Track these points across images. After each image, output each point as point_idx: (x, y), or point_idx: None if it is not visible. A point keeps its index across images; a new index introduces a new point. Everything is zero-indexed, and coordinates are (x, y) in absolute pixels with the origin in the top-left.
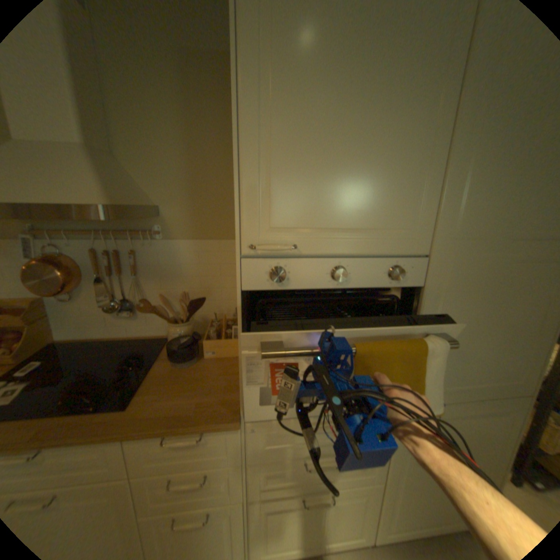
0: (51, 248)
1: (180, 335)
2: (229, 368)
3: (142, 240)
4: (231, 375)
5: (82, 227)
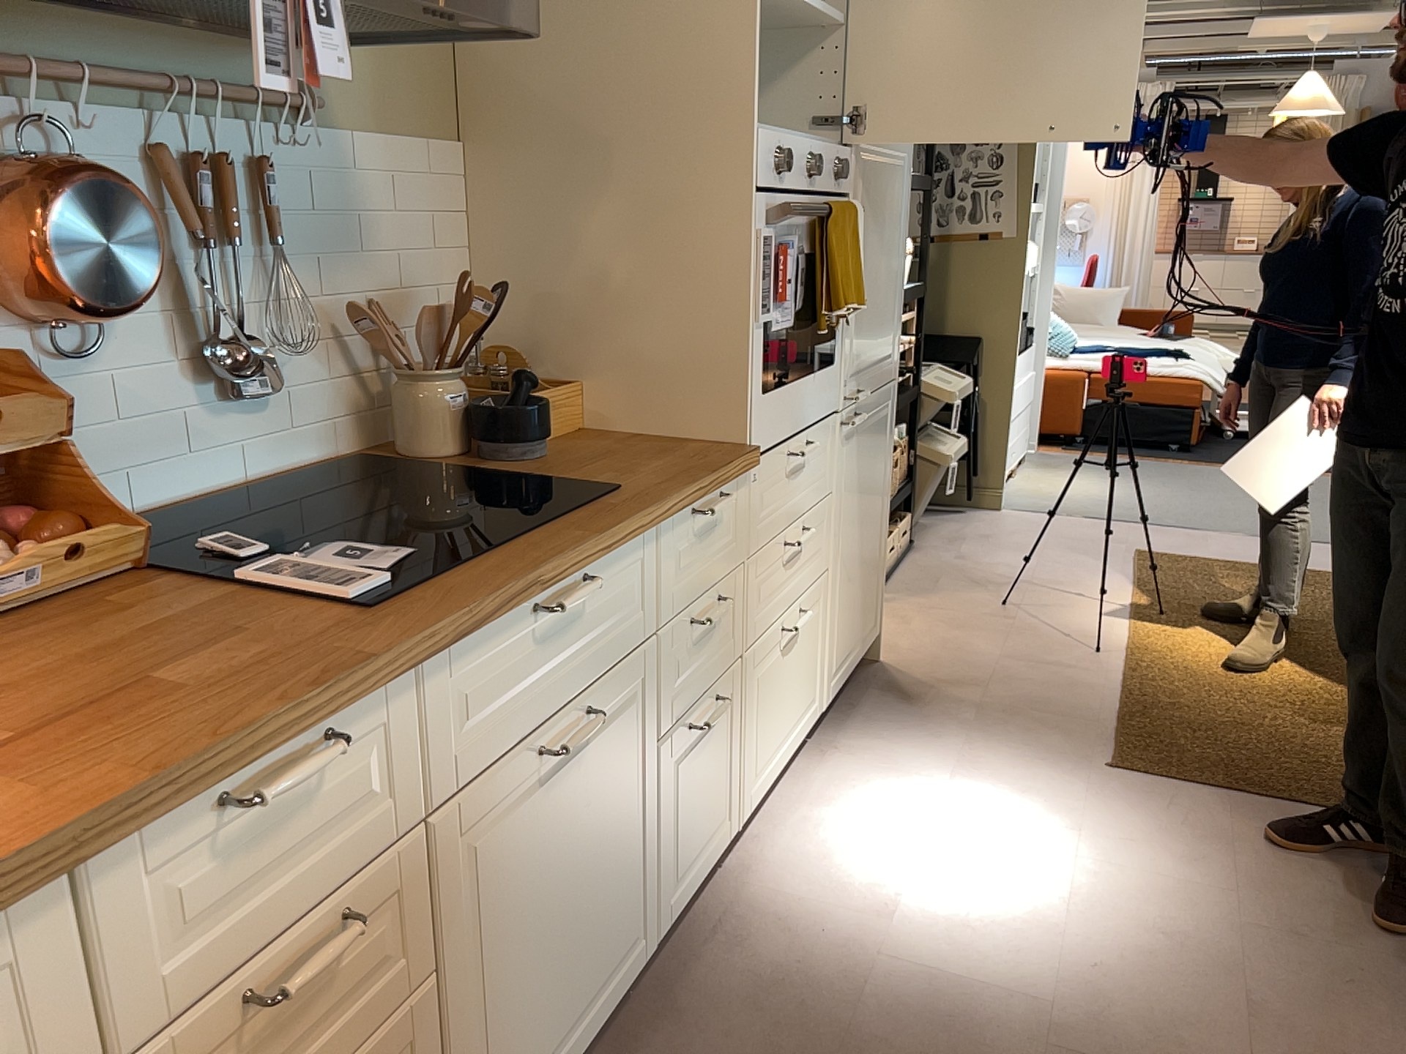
0: (42, 141)
1: (472, 400)
2: (609, 437)
3: (292, 133)
4: (634, 438)
5: (128, 69)
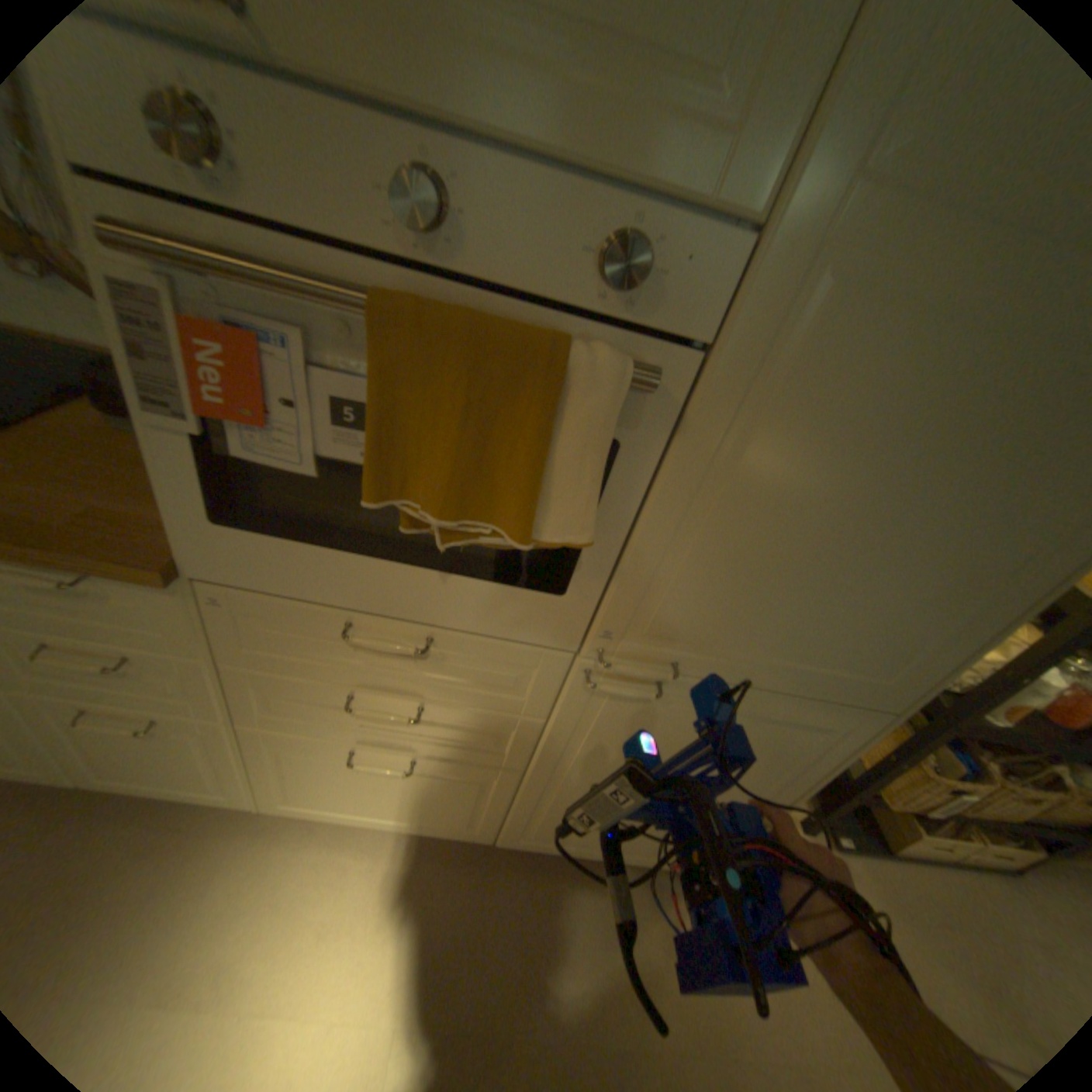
0: None
1: None
2: None
3: None
4: None
5: None
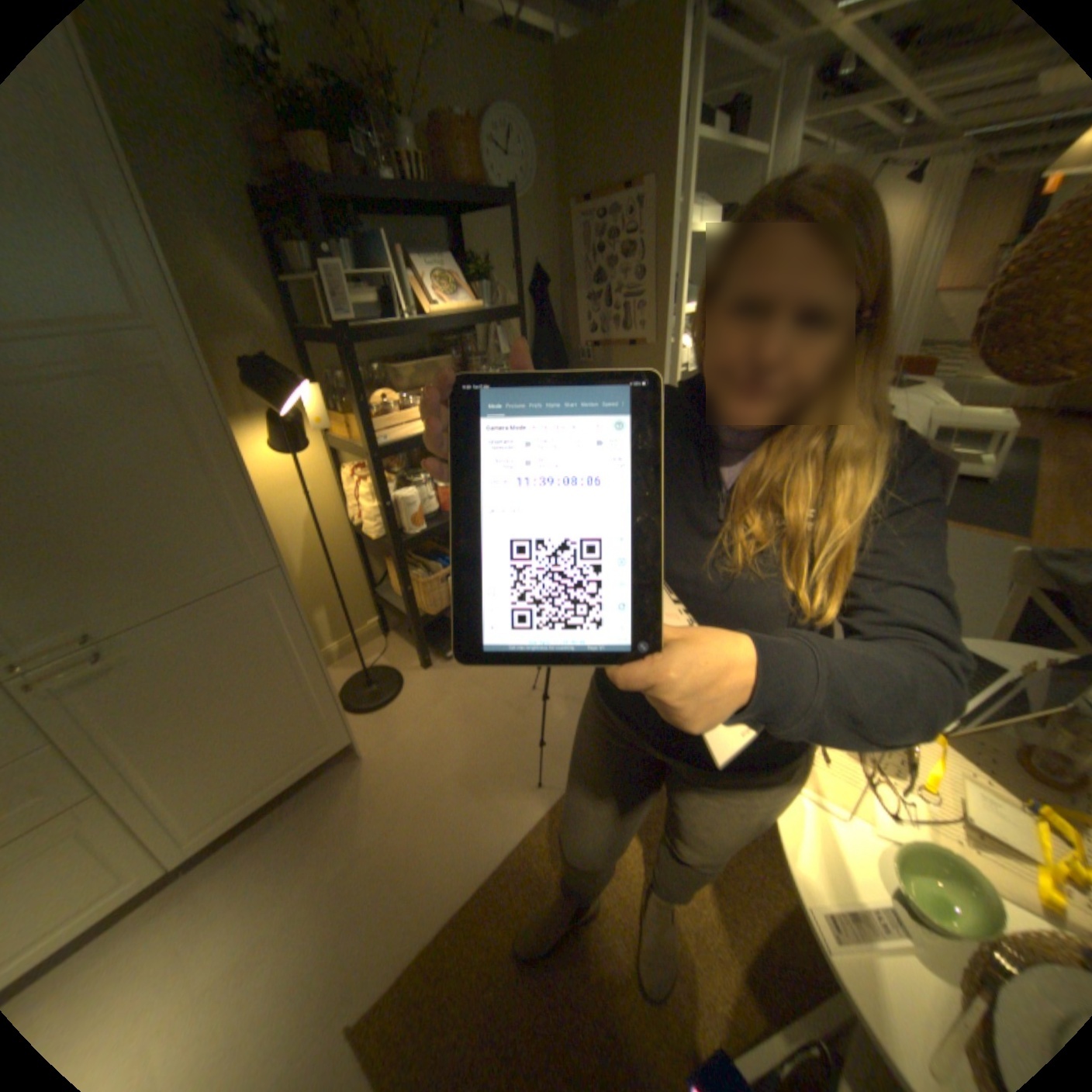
0: None
1: None
2: None
3: None
4: None
5: None
